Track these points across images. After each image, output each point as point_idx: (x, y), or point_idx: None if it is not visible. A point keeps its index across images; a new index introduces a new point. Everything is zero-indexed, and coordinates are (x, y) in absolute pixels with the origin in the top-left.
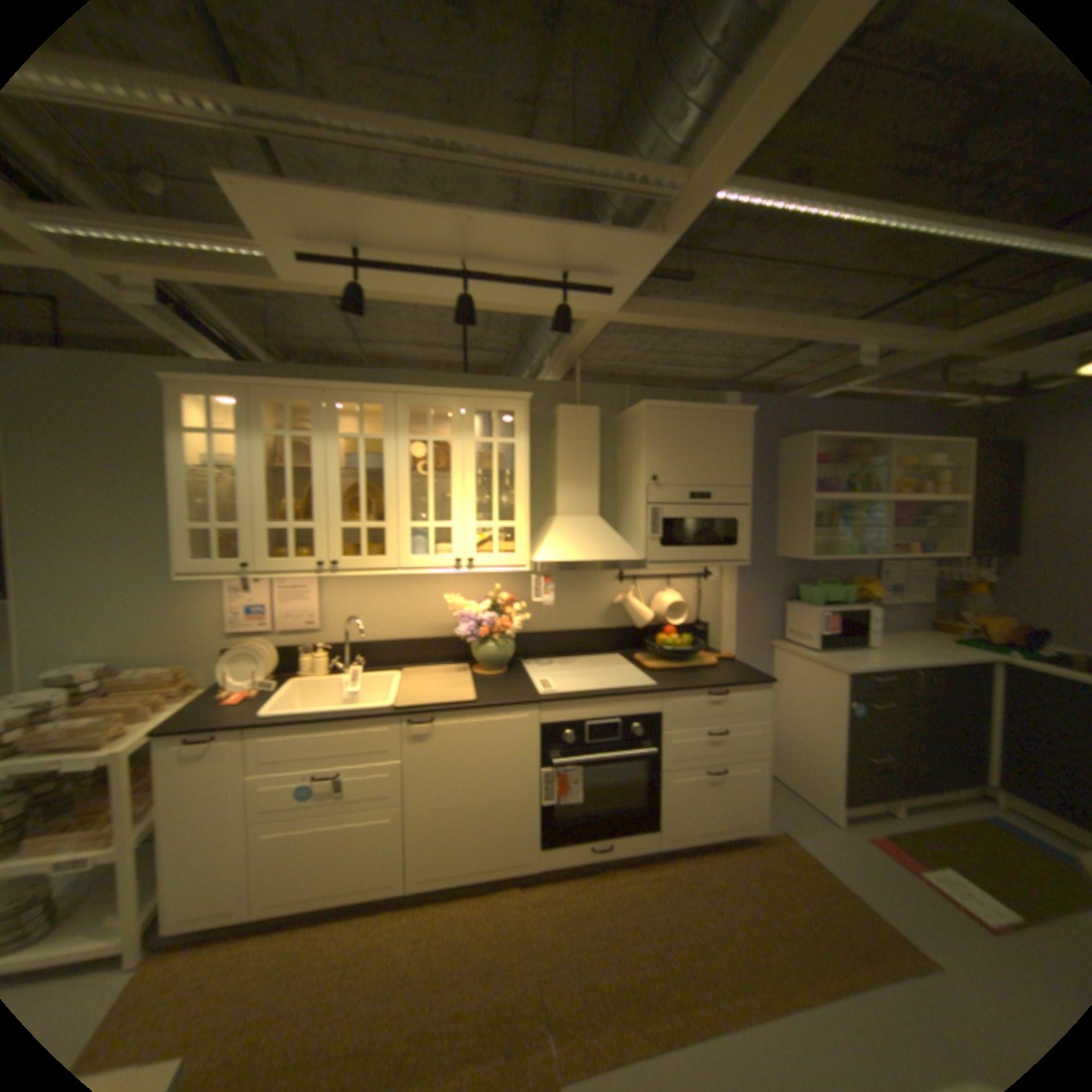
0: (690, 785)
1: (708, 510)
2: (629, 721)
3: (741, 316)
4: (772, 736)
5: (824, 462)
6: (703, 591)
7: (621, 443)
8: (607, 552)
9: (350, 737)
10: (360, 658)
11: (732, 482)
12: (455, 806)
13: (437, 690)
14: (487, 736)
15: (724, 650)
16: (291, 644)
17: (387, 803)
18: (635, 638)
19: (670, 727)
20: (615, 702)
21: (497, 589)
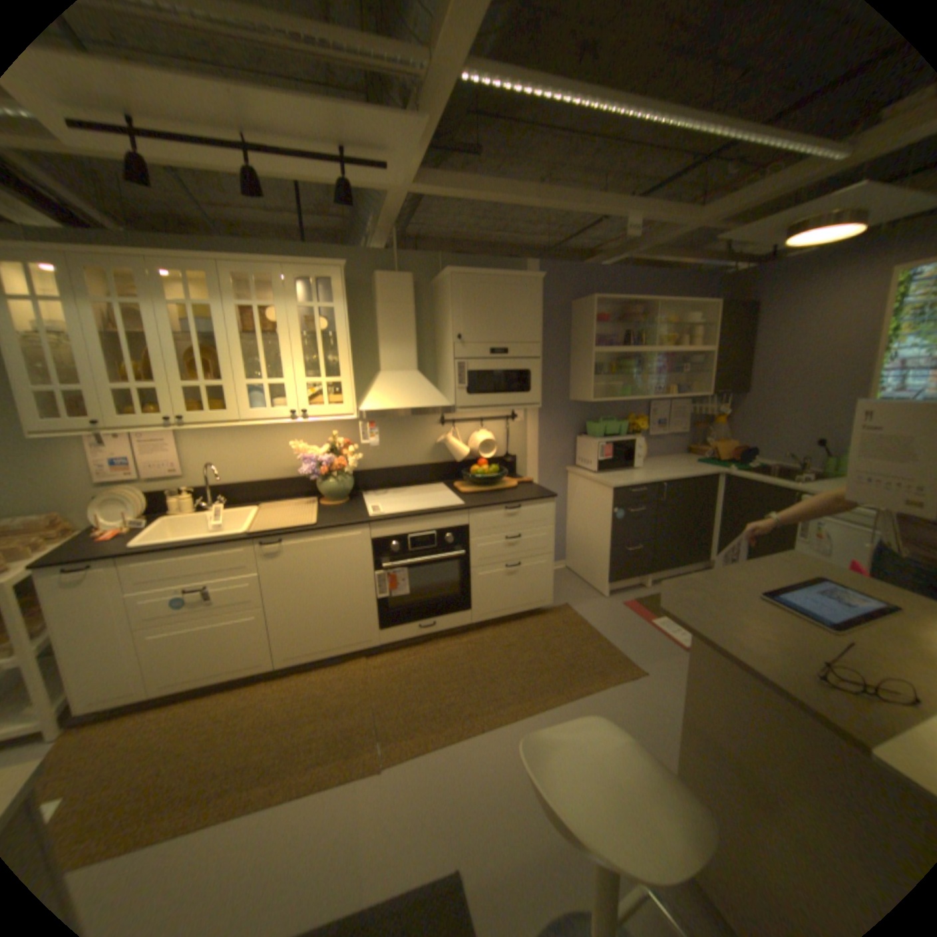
0: (491, 575)
1: (505, 363)
2: (442, 531)
3: (522, 190)
4: (553, 535)
5: (608, 320)
6: (510, 430)
7: (435, 306)
8: (421, 401)
9: (209, 558)
10: (219, 498)
11: (524, 339)
12: (305, 603)
13: (285, 518)
14: (326, 550)
15: (527, 476)
16: (155, 489)
17: (248, 605)
18: (454, 470)
19: (474, 534)
20: (430, 518)
21: (333, 435)
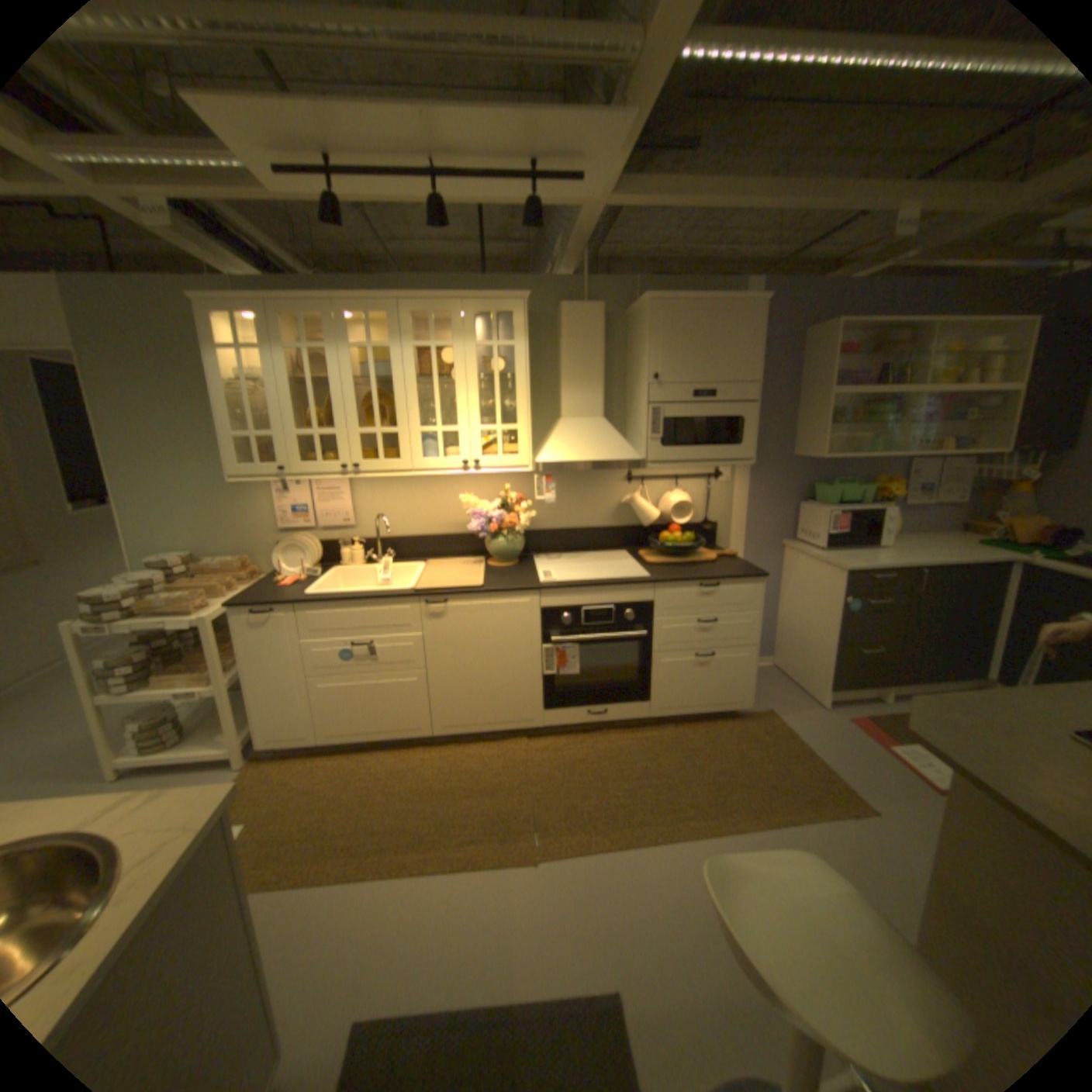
0: (677, 664)
1: (712, 408)
2: (621, 607)
3: (750, 188)
4: (760, 624)
5: (857, 351)
6: (712, 491)
7: (629, 340)
8: (606, 453)
9: (377, 613)
10: (389, 551)
11: (739, 377)
12: (468, 670)
13: (452, 577)
14: (492, 615)
15: (731, 548)
16: (331, 538)
17: (412, 666)
18: (639, 536)
19: (660, 613)
20: (608, 590)
21: (505, 489)
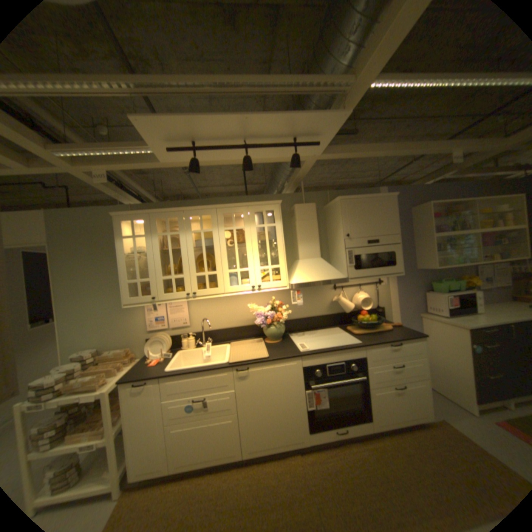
0: (386, 396)
1: (378, 248)
2: (348, 363)
3: (384, 147)
4: (429, 366)
5: (437, 216)
6: (379, 291)
7: (327, 219)
8: (327, 275)
9: (208, 380)
10: (209, 339)
11: (389, 232)
12: (262, 412)
13: (248, 353)
14: (275, 375)
15: (394, 321)
16: (176, 334)
17: (229, 412)
18: (345, 318)
19: (371, 365)
20: (340, 353)
21: (272, 299)
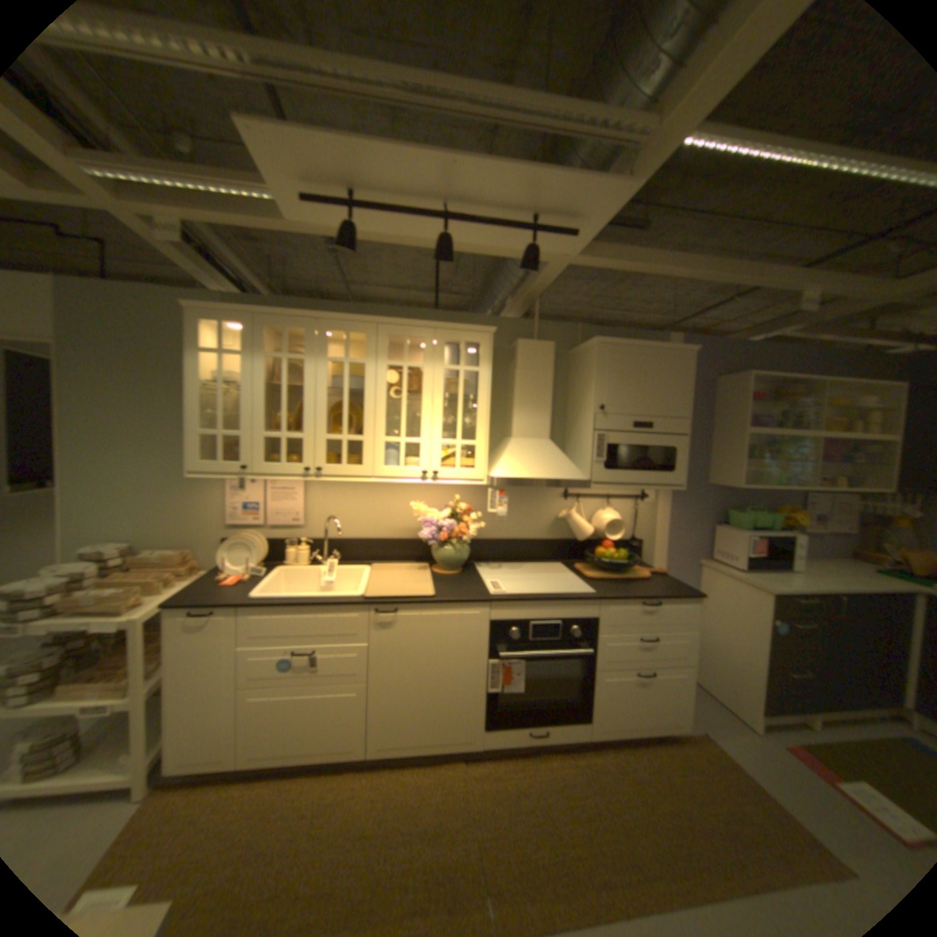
0: (621, 684)
1: (650, 438)
2: (569, 623)
3: (692, 262)
4: (699, 646)
5: (759, 399)
6: (640, 511)
7: (572, 375)
8: (556, 472)
9: (325, 620)
10: (336, 553)
11: (674, 414)
12: (412, 686)
13: (401, 584)
14: (442, 627)
15: (656, 565)
16: (280, 536)
17: (354, 679)
18: (576, 549)
19: (606, 631)
20: (557, 605)
21: (457, 499)
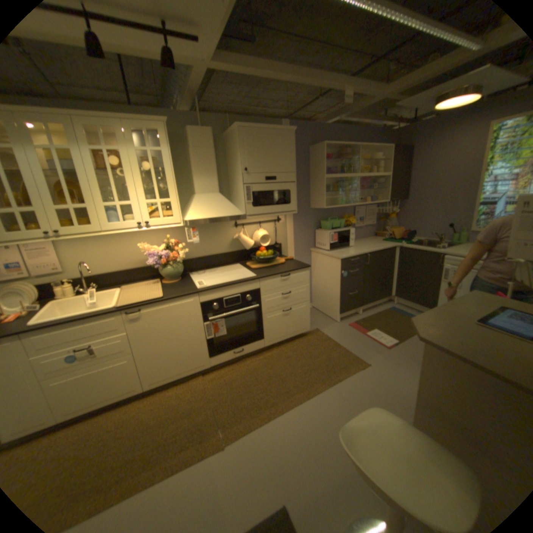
0: (275, 317)
1: (275, 186)
2: (244, 294)
3: (283, 69)
4: (309, 290)
5: (330, 158)
6: (277, 228)
7: (227, 150)
8: (224, 212)
9: (90, 327)
10: (92, 285)
11: (286, 170)
12: (161, 348)
13: (141, 295)
14: (171, 313)
15: (288, 255)
16: (44, 283)
17: (122, 354)
18: (245, 255)
19: (264, 294)
20: (236, 286)
21: (167, 238)
